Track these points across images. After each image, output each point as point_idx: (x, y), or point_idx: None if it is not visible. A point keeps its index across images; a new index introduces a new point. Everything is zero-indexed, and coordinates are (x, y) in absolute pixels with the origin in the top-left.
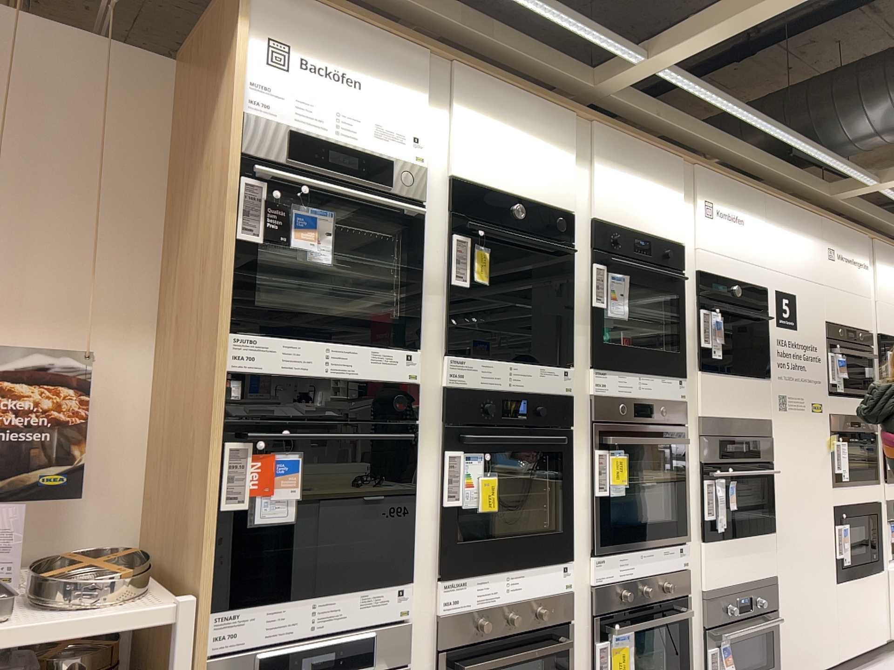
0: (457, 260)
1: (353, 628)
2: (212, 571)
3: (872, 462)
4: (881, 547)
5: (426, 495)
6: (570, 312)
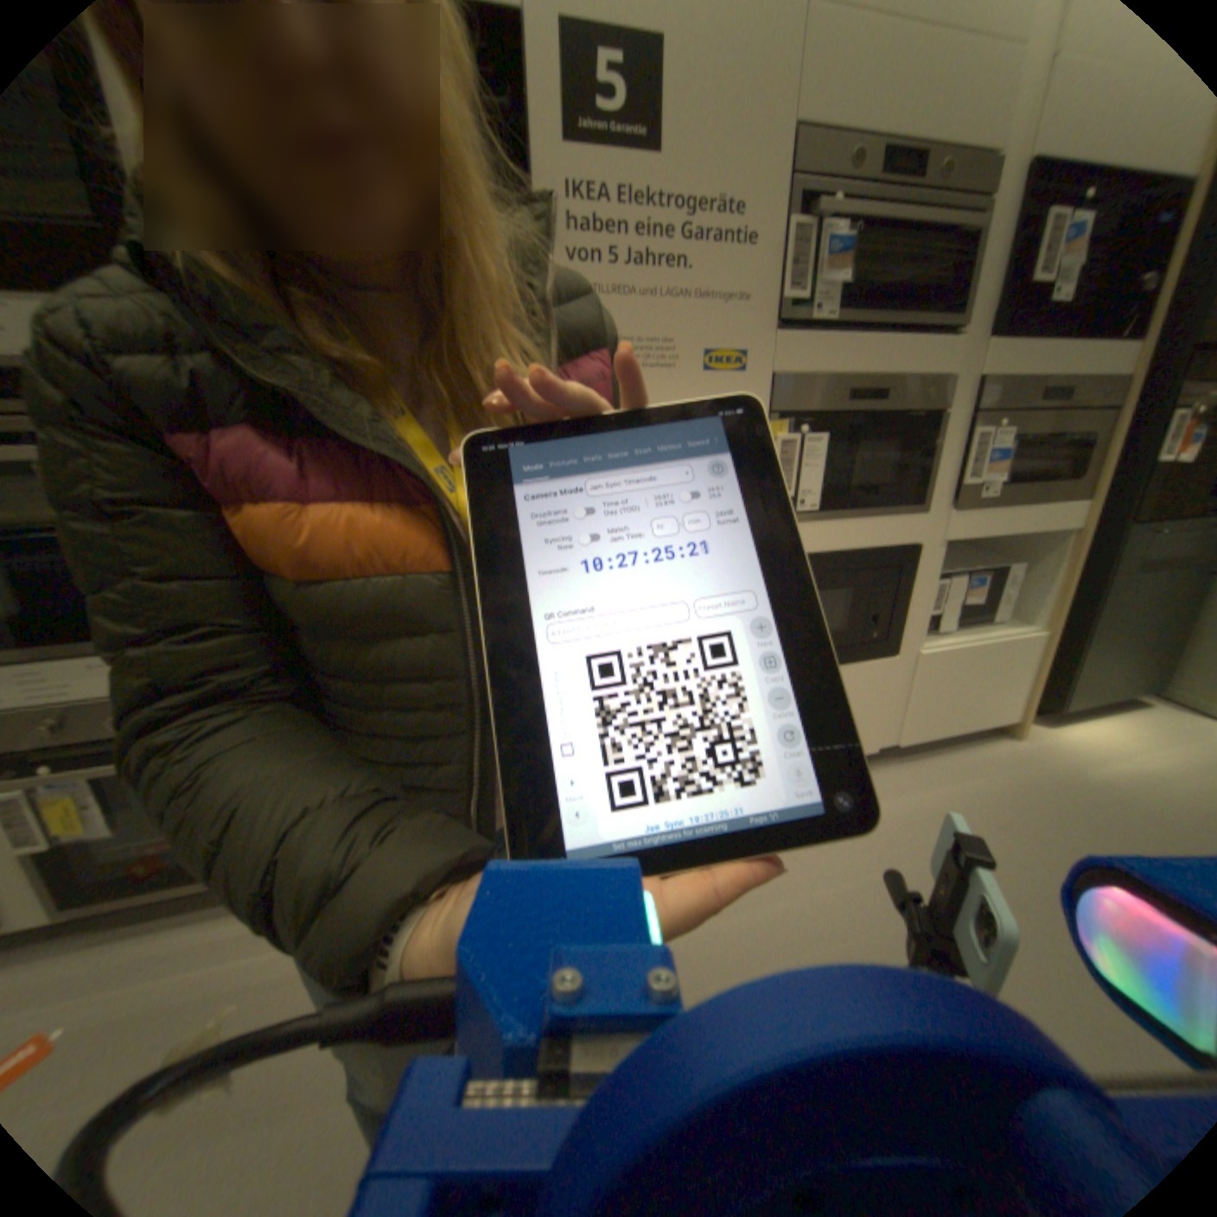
0: None
1: None
2: None
3: (919, 472)
4: (910, 620)
5: None
6: None
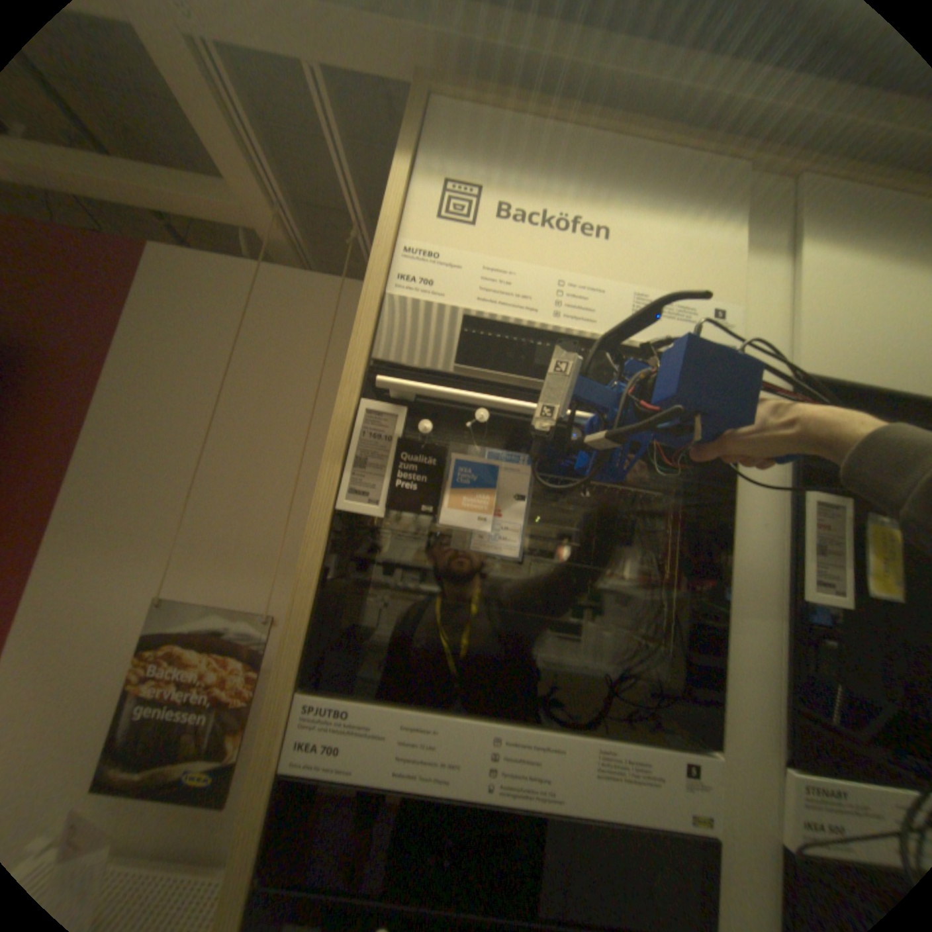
0: (819, 548)
1: None
2: None
3: None
4: None
5: None
6: None
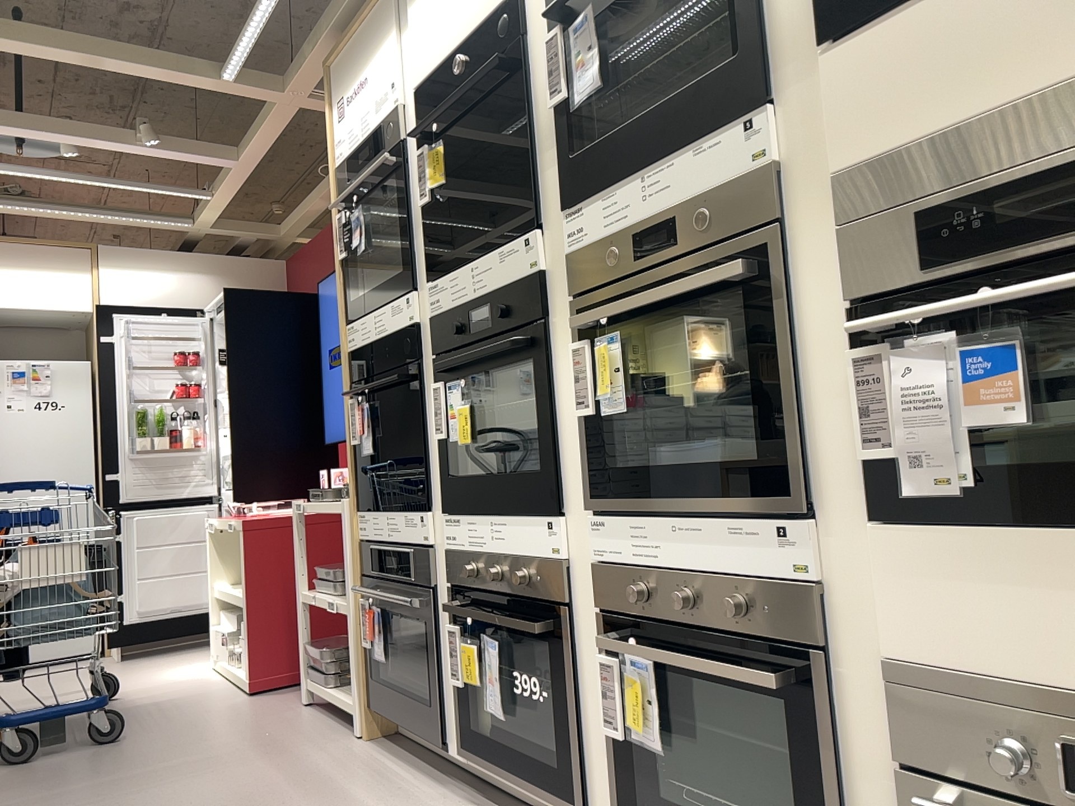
0: (417, 180)
1: (404, 543)
2: (352, 484)
3: None
4: None
5: (433, 429)
6: (529, 143)
